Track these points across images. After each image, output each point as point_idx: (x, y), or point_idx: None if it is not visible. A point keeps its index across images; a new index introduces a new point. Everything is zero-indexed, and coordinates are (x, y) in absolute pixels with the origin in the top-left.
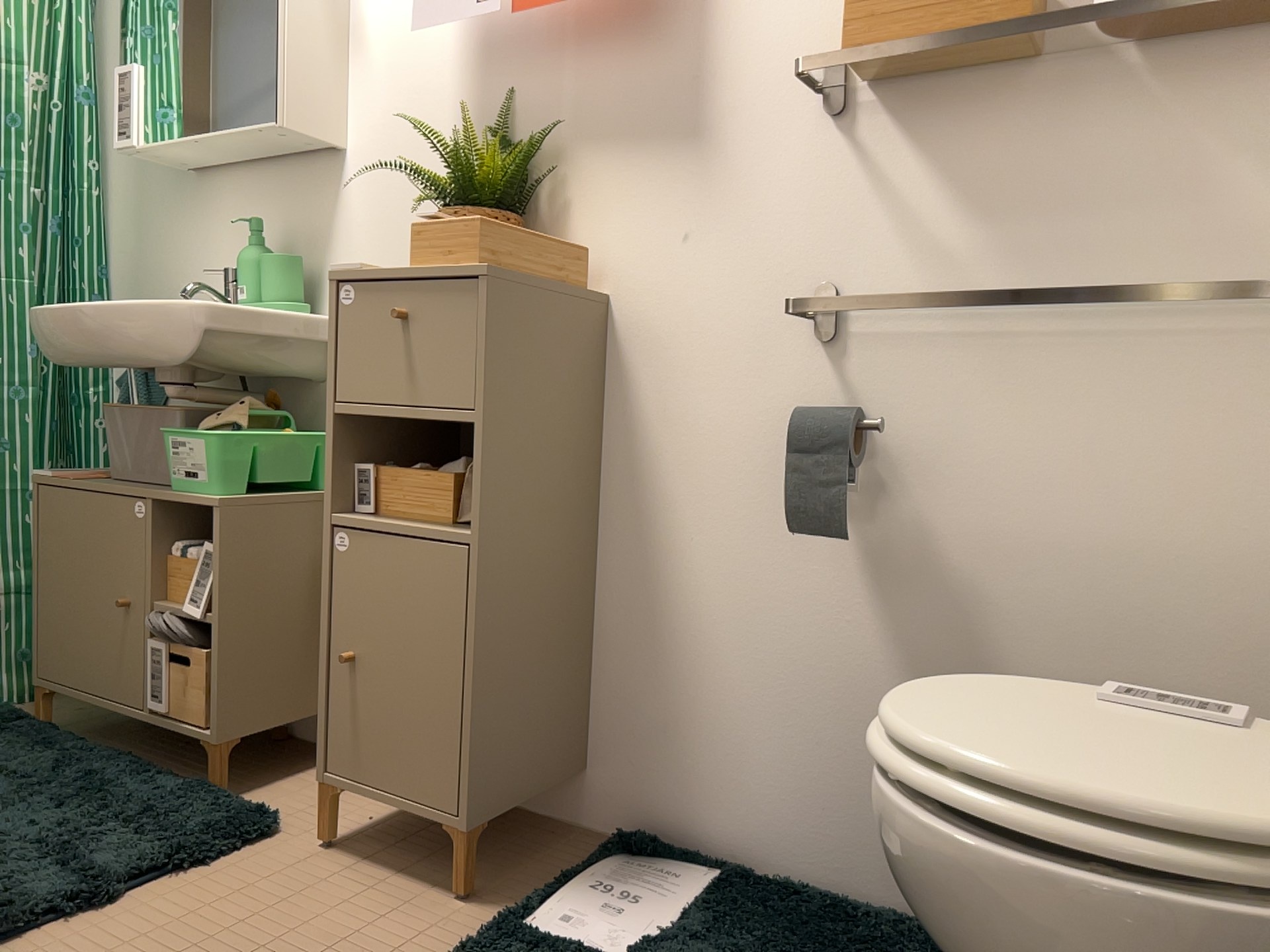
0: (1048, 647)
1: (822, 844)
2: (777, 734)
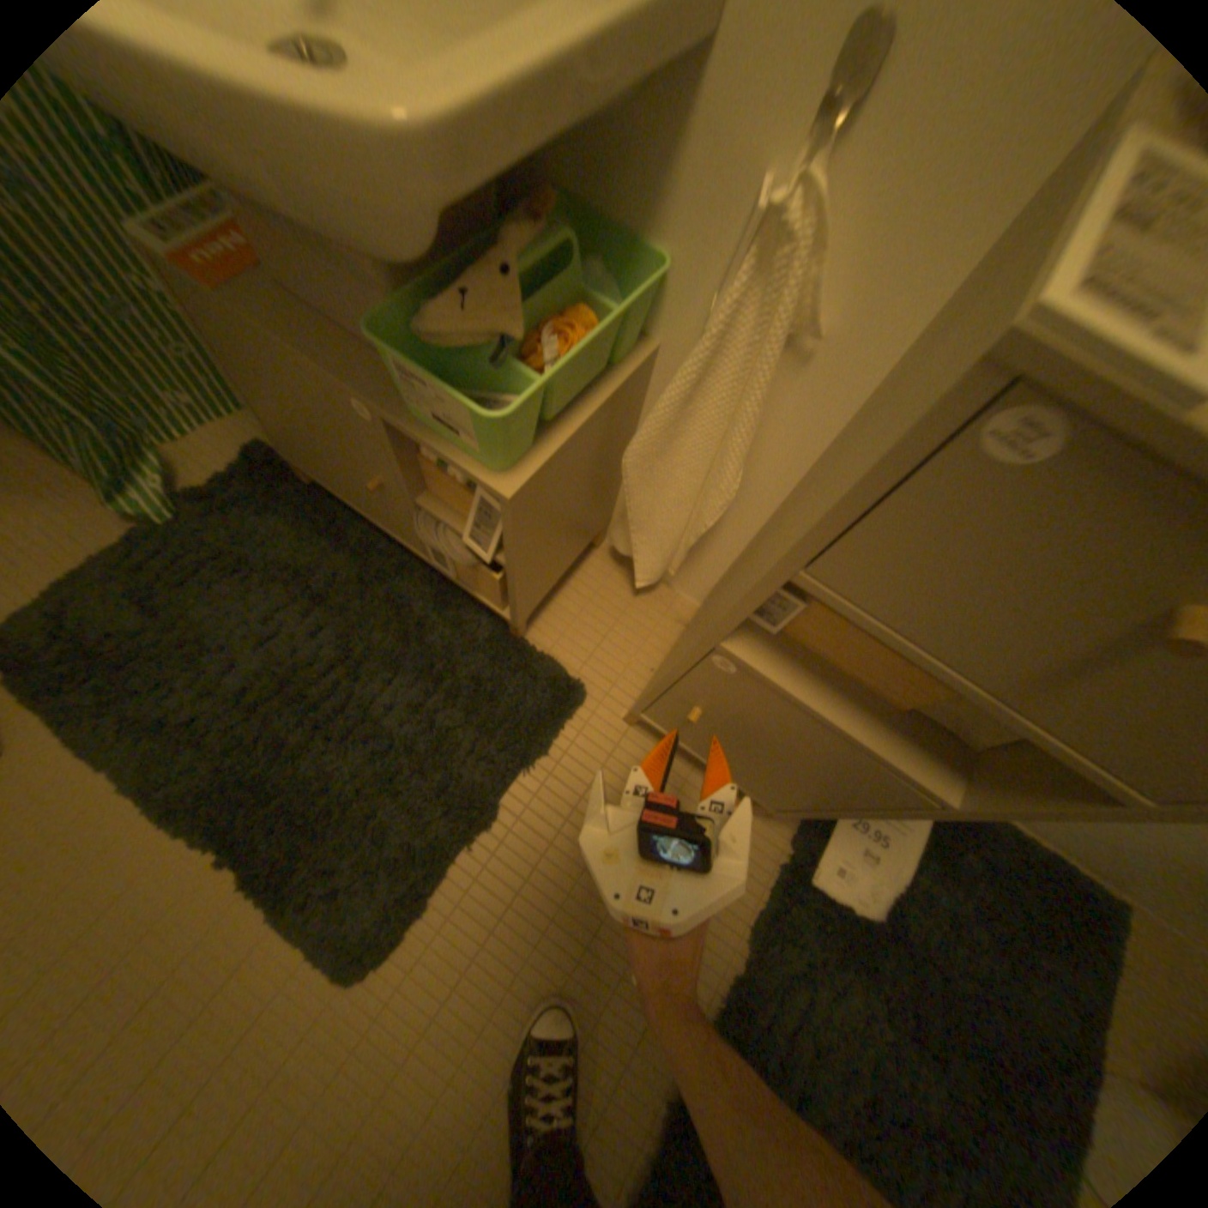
0: None
1: None
2: None
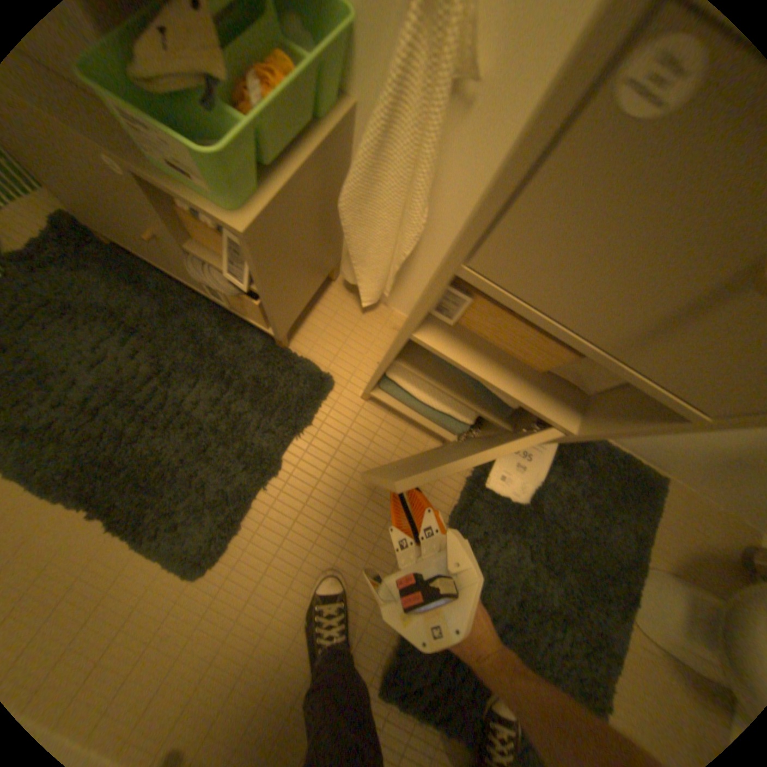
0: None
1: None
2: None
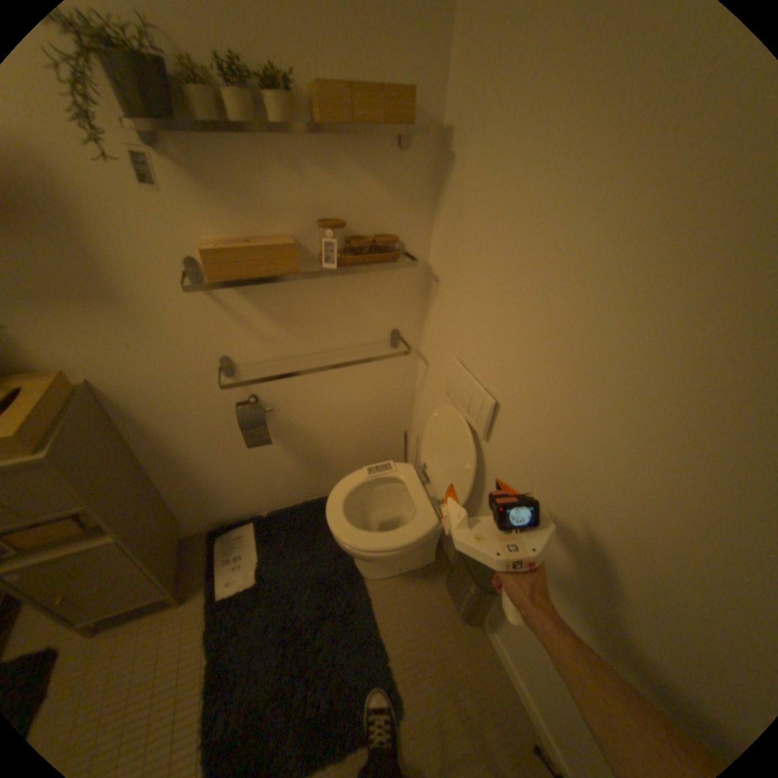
0: (331, 434)
1: (278, 498)
2: (254, 484)
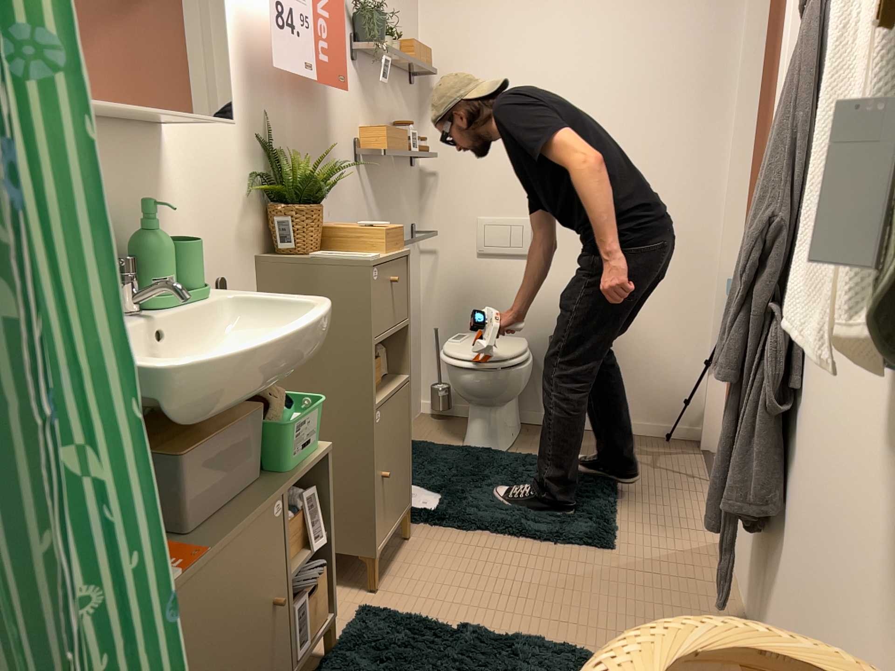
0: None
1: None
2: None
